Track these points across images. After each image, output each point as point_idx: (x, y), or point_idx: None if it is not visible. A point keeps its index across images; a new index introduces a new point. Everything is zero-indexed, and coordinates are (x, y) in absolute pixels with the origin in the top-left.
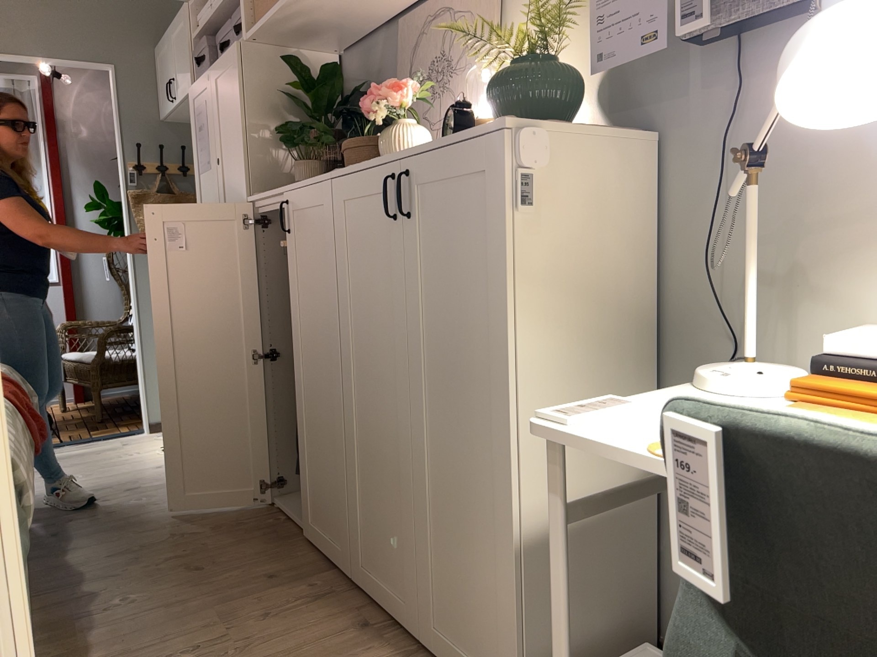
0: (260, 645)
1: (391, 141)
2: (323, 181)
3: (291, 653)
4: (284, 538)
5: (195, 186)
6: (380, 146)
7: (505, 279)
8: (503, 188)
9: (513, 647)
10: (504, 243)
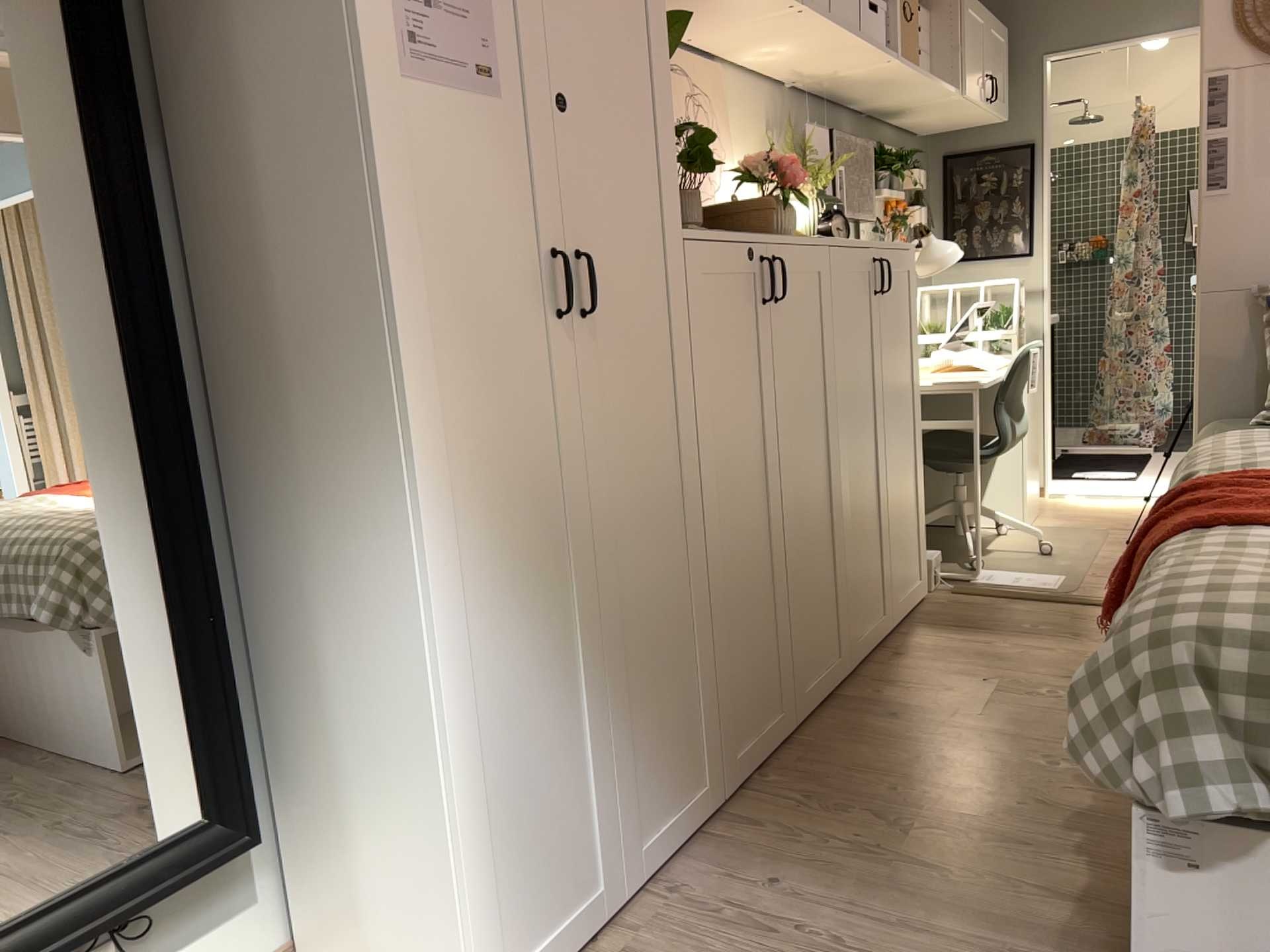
0: (978, 678)
1: (796, 217)
2: (821, 244)
3: (966, 664)
4: (804, 749)
5: (374, 108)
6: (777, 215)
7: (917, 331)
8: (915, 280)
9: (925, 541)
10: (916, 311)
